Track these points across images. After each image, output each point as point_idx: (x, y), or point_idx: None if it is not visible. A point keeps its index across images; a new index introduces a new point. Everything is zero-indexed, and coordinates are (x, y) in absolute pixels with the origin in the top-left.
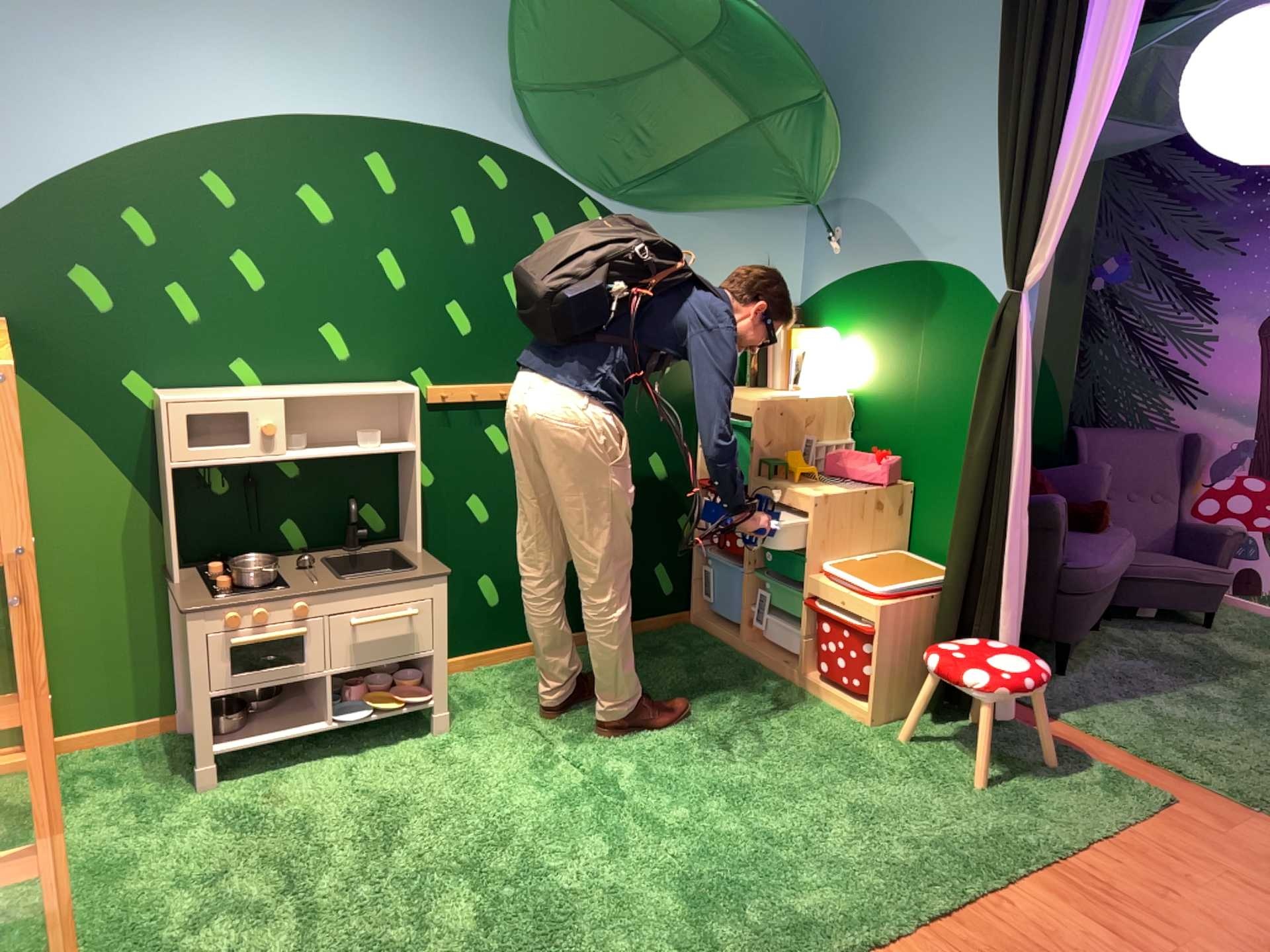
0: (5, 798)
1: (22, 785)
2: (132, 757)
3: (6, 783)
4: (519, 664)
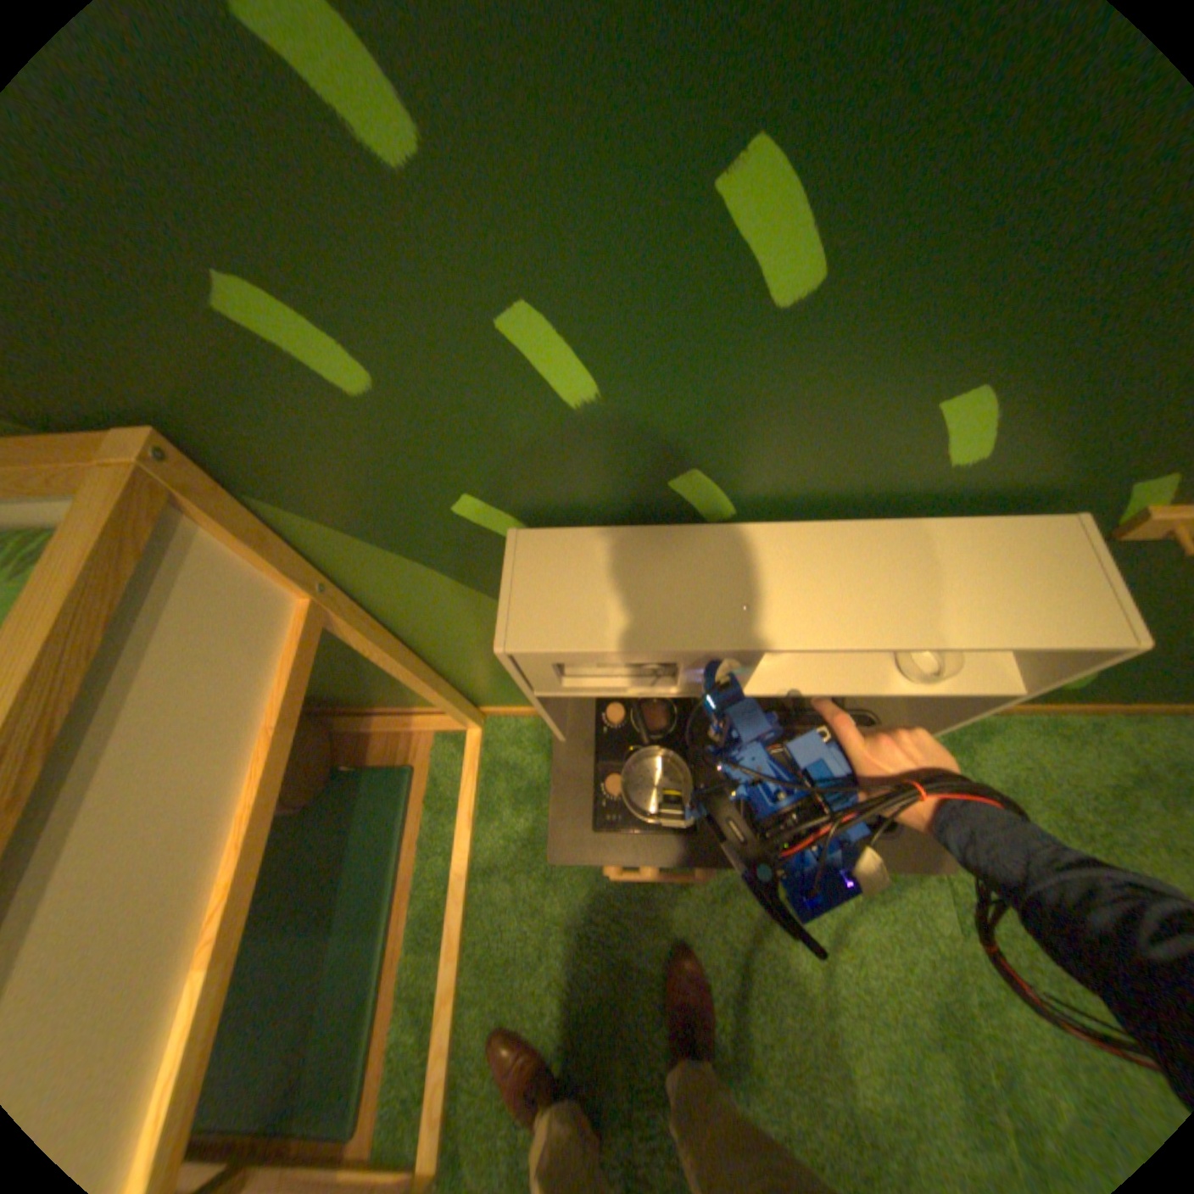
0: (429, 783)
1: (443, 770)
2: (531, 761)
3: (434, 757)
4: (968, 740)
